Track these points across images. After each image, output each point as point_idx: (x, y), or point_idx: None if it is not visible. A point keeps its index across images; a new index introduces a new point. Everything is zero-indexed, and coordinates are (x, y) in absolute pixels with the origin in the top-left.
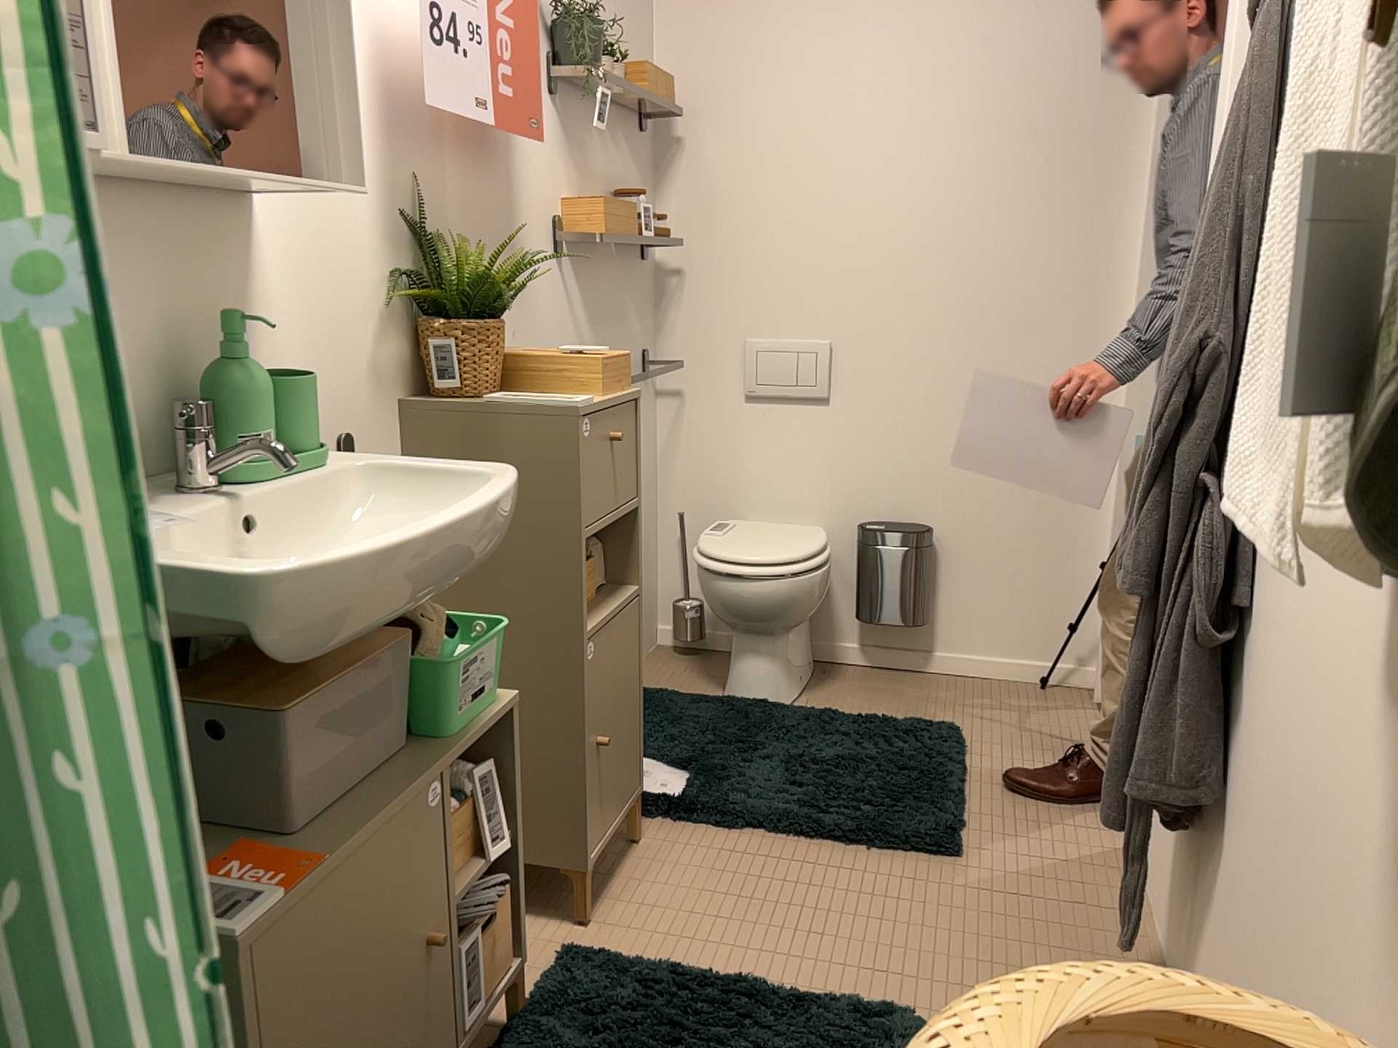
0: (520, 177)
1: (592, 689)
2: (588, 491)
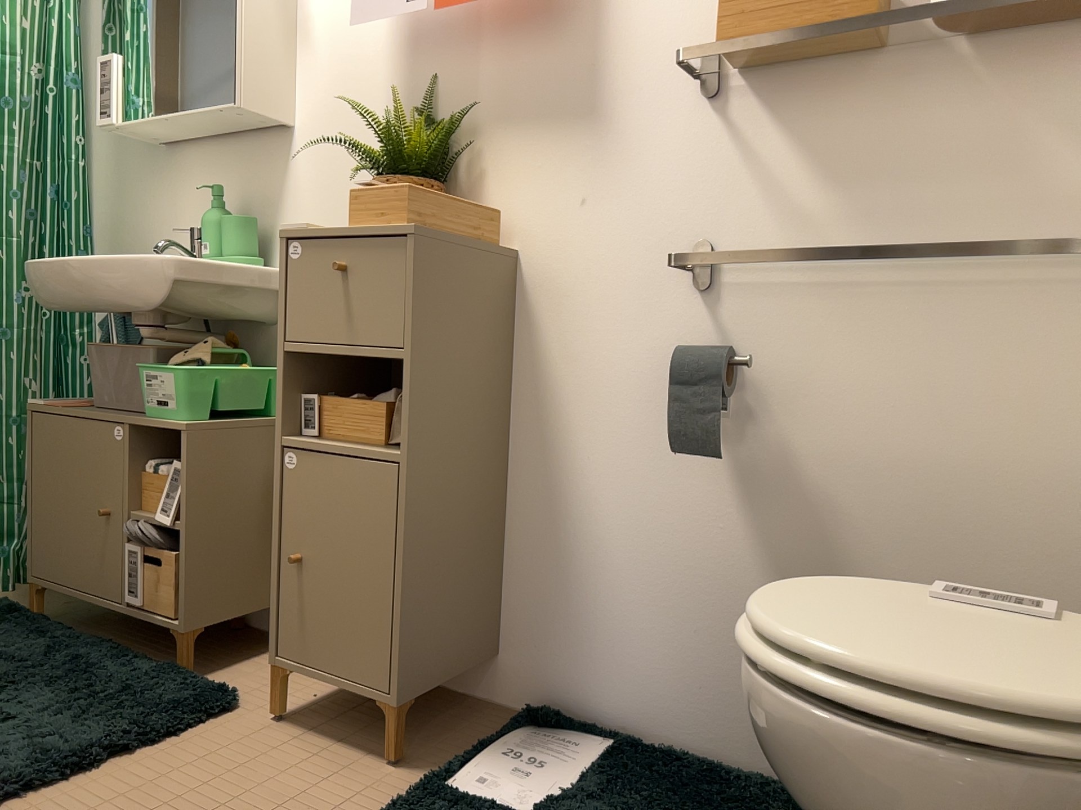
0: (612, 29)
1: (294, 494)
2: (298, 311)
